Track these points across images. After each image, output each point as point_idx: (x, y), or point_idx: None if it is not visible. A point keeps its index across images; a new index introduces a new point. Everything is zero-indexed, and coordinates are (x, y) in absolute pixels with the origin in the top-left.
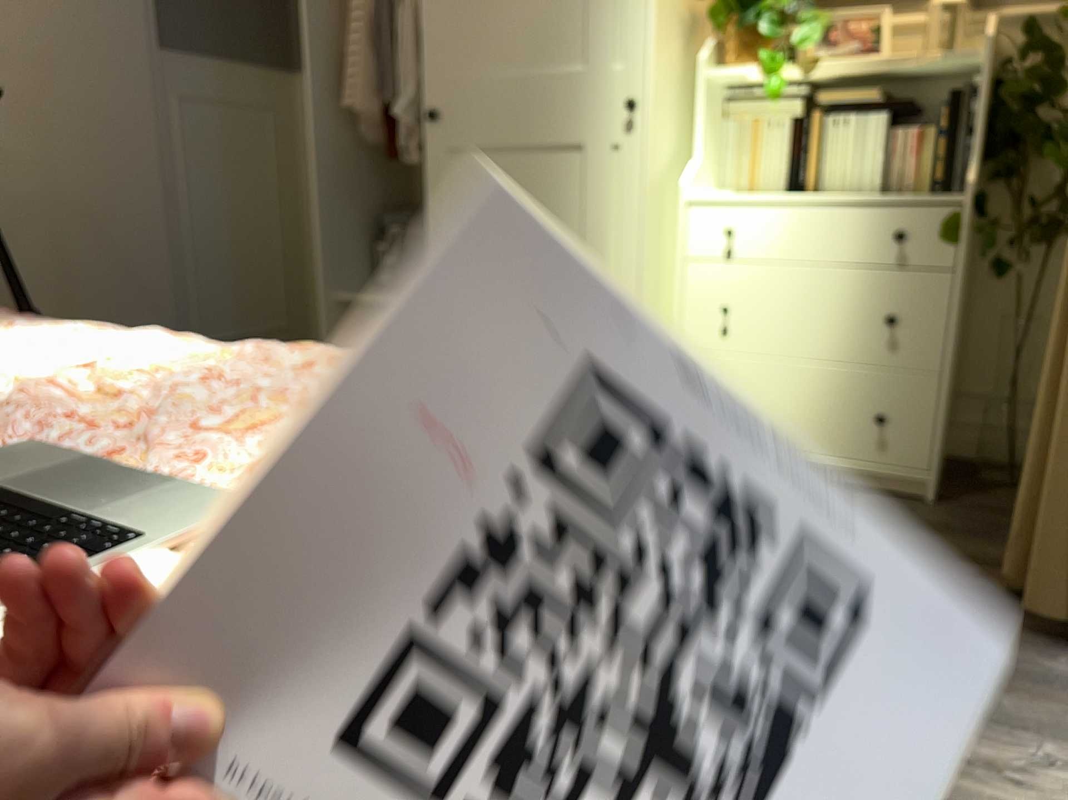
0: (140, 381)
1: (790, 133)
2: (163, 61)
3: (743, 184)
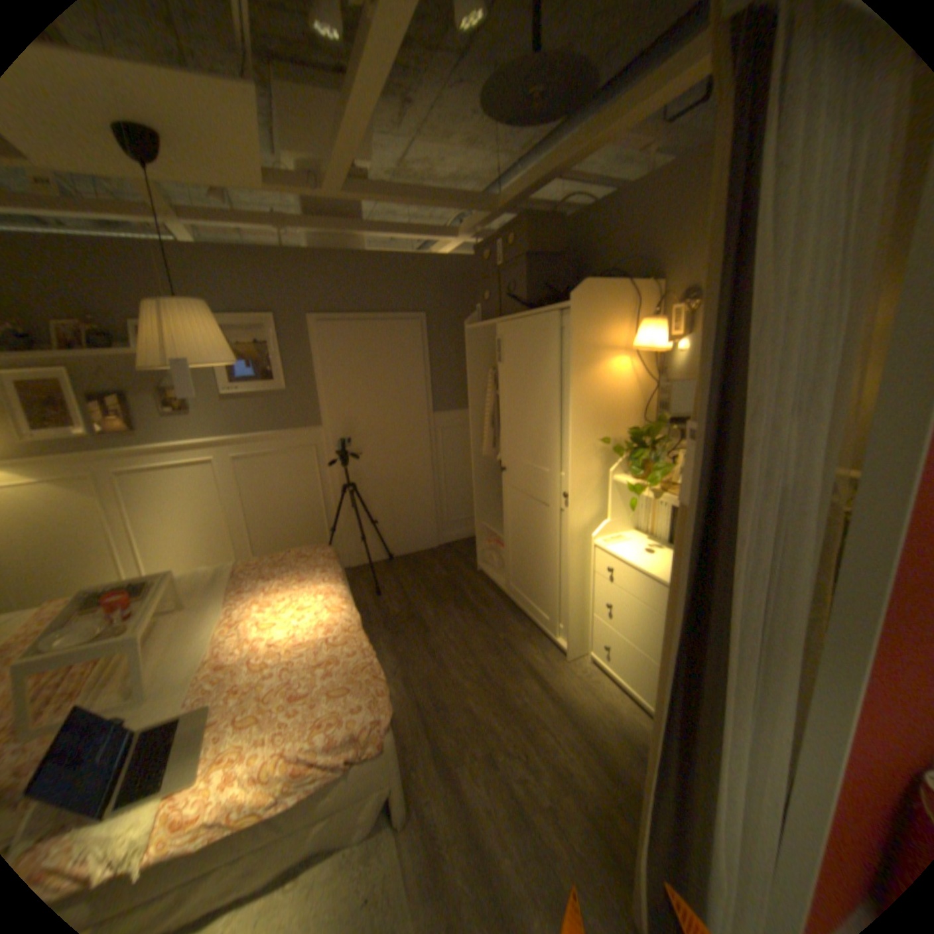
0: (290, 647)
1: (667, 513)
2: (435, 417)
3: (649, 528)
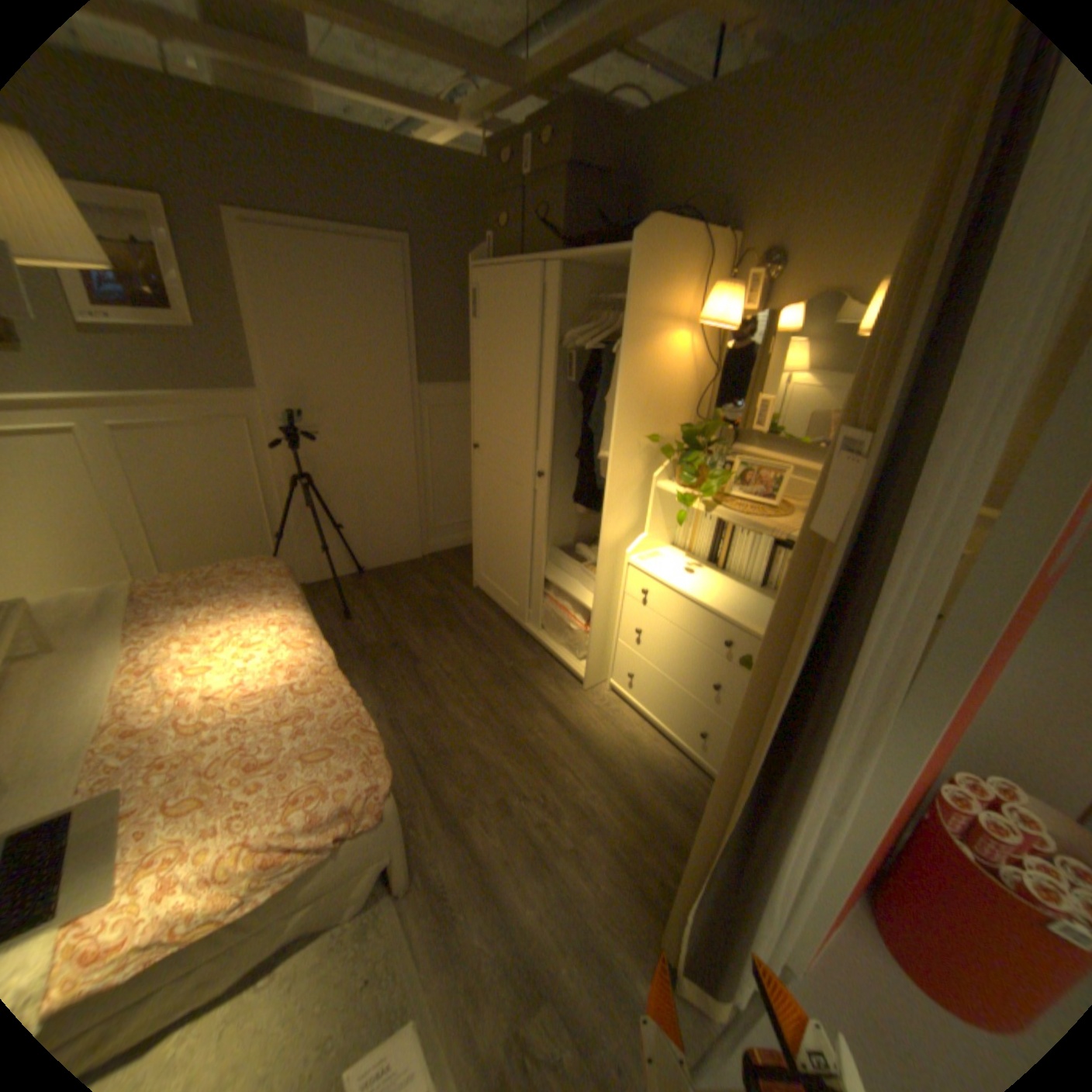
0: (236, 700)
1: (712, 529)
2: (420, 391)
3: (686, 544)
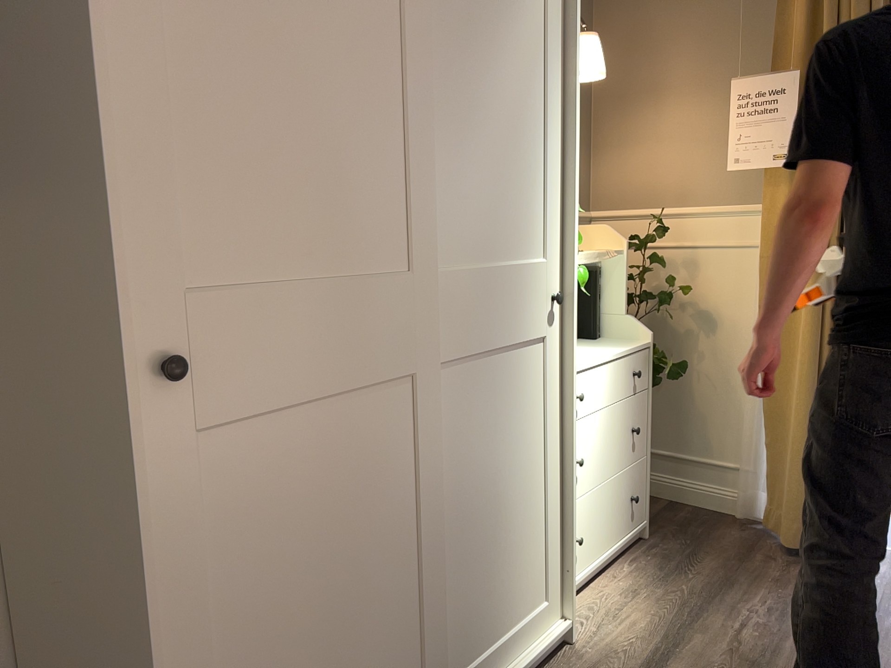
0: None
1: None
2: None
3: None
